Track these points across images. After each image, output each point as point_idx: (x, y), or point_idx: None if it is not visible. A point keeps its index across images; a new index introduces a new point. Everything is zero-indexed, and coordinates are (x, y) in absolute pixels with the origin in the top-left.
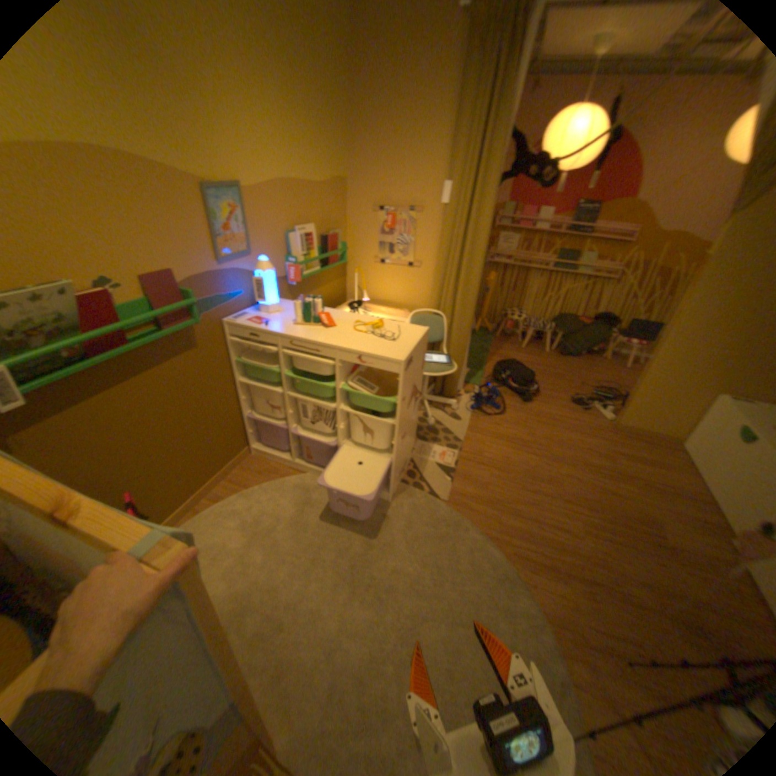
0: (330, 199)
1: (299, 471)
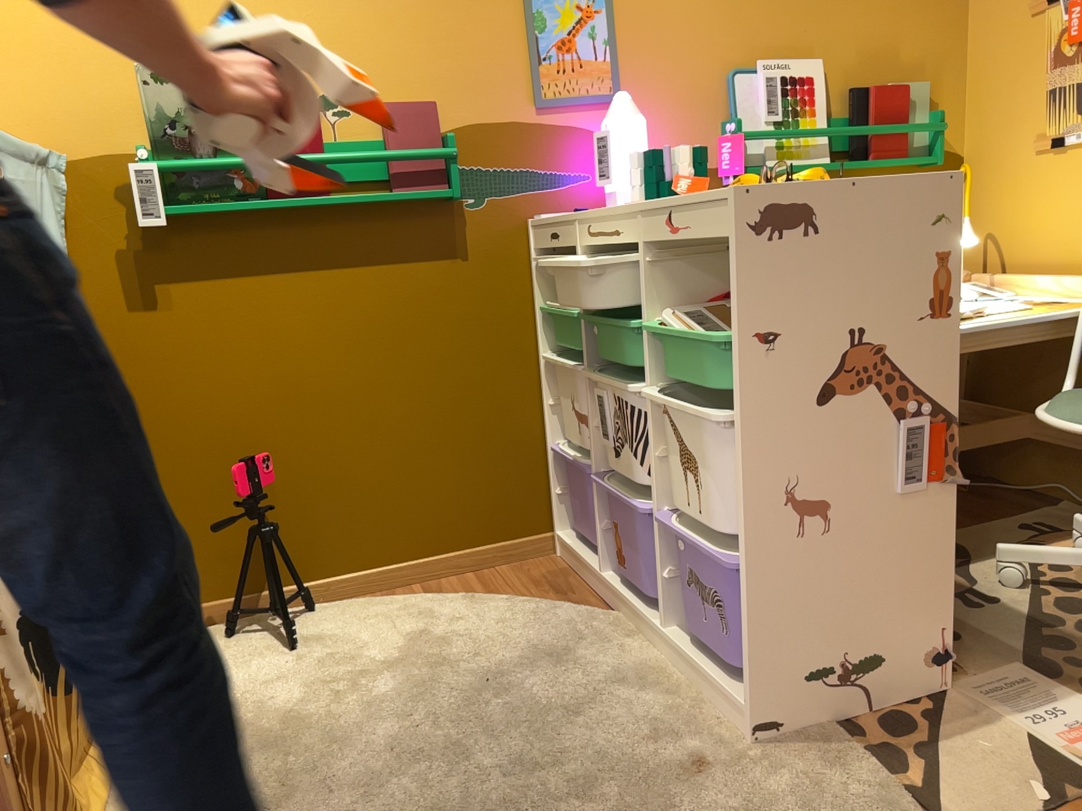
0: (898, 9)
1: (608, 606)
